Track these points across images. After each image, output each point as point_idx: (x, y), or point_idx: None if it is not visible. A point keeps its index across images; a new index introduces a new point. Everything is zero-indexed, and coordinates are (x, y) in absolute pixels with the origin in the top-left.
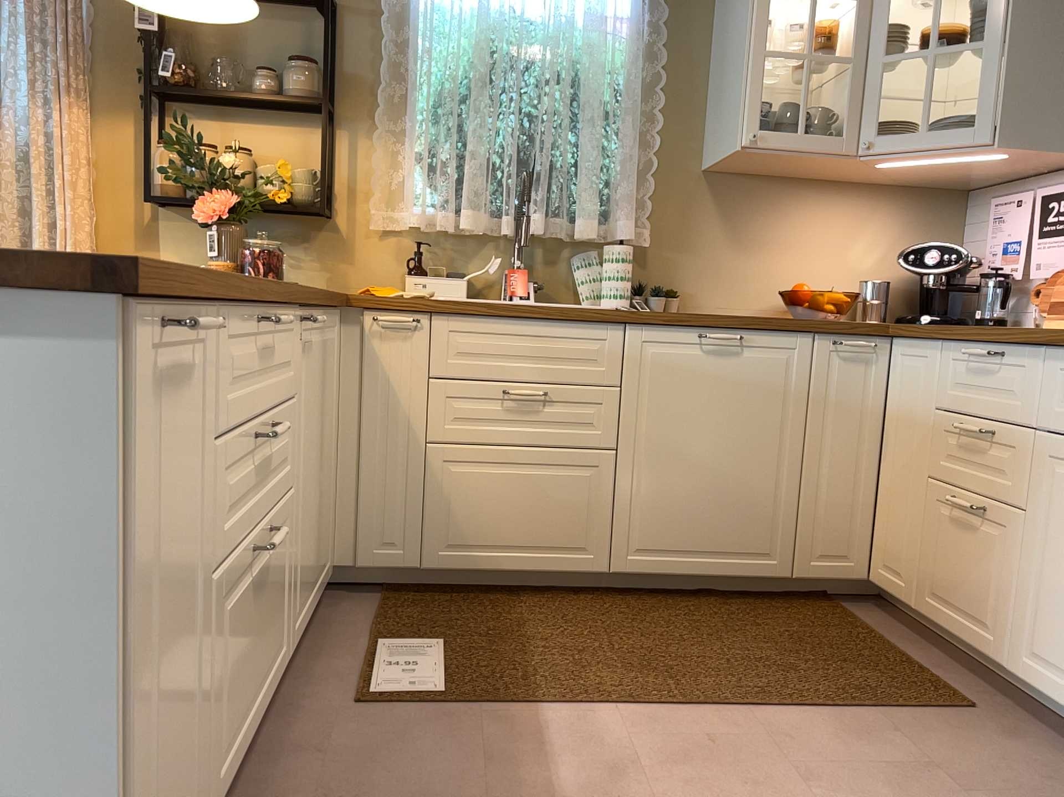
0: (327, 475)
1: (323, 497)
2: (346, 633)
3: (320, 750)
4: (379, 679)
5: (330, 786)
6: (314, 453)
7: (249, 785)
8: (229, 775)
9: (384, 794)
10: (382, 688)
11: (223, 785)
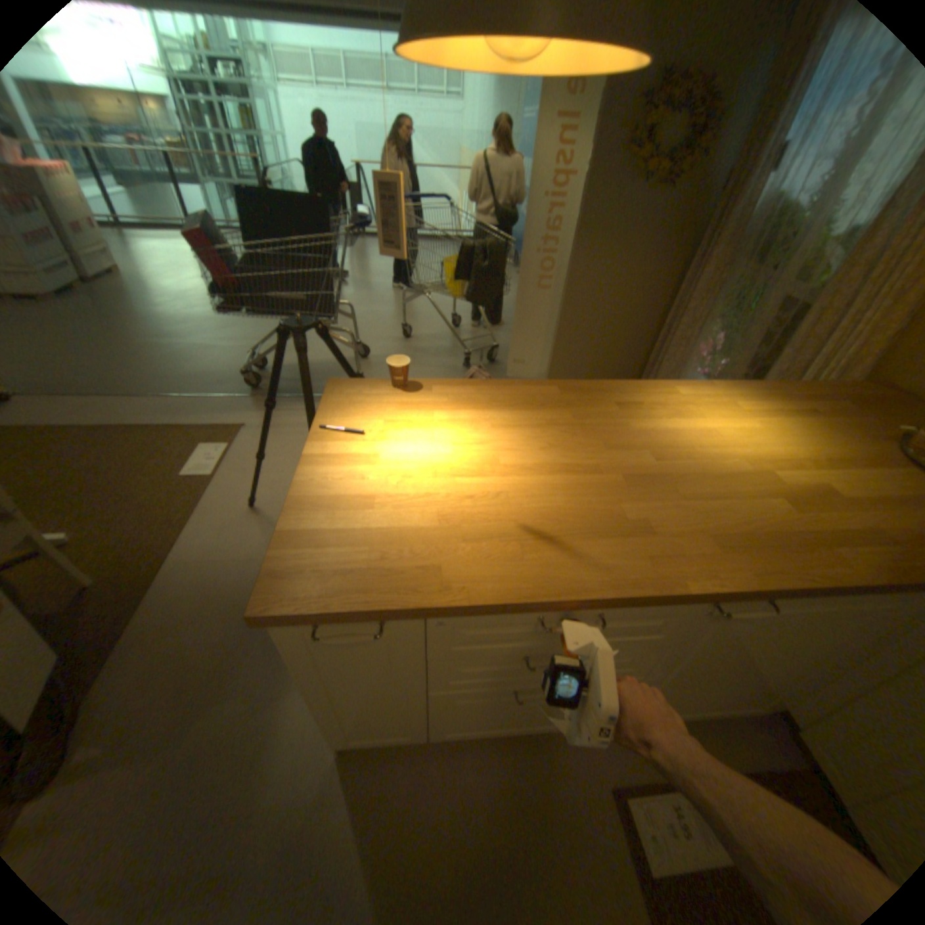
0: (793, 679)
1: (768, 687)
2: (717, 756)
3: (556, 783)
4: (656, 808)
5: (521, 803)
6: (745, 668)
7: (514, 746)
8: (479, 739)
9: (520, 849)
10: (643, 815)
11: (471, 740)
